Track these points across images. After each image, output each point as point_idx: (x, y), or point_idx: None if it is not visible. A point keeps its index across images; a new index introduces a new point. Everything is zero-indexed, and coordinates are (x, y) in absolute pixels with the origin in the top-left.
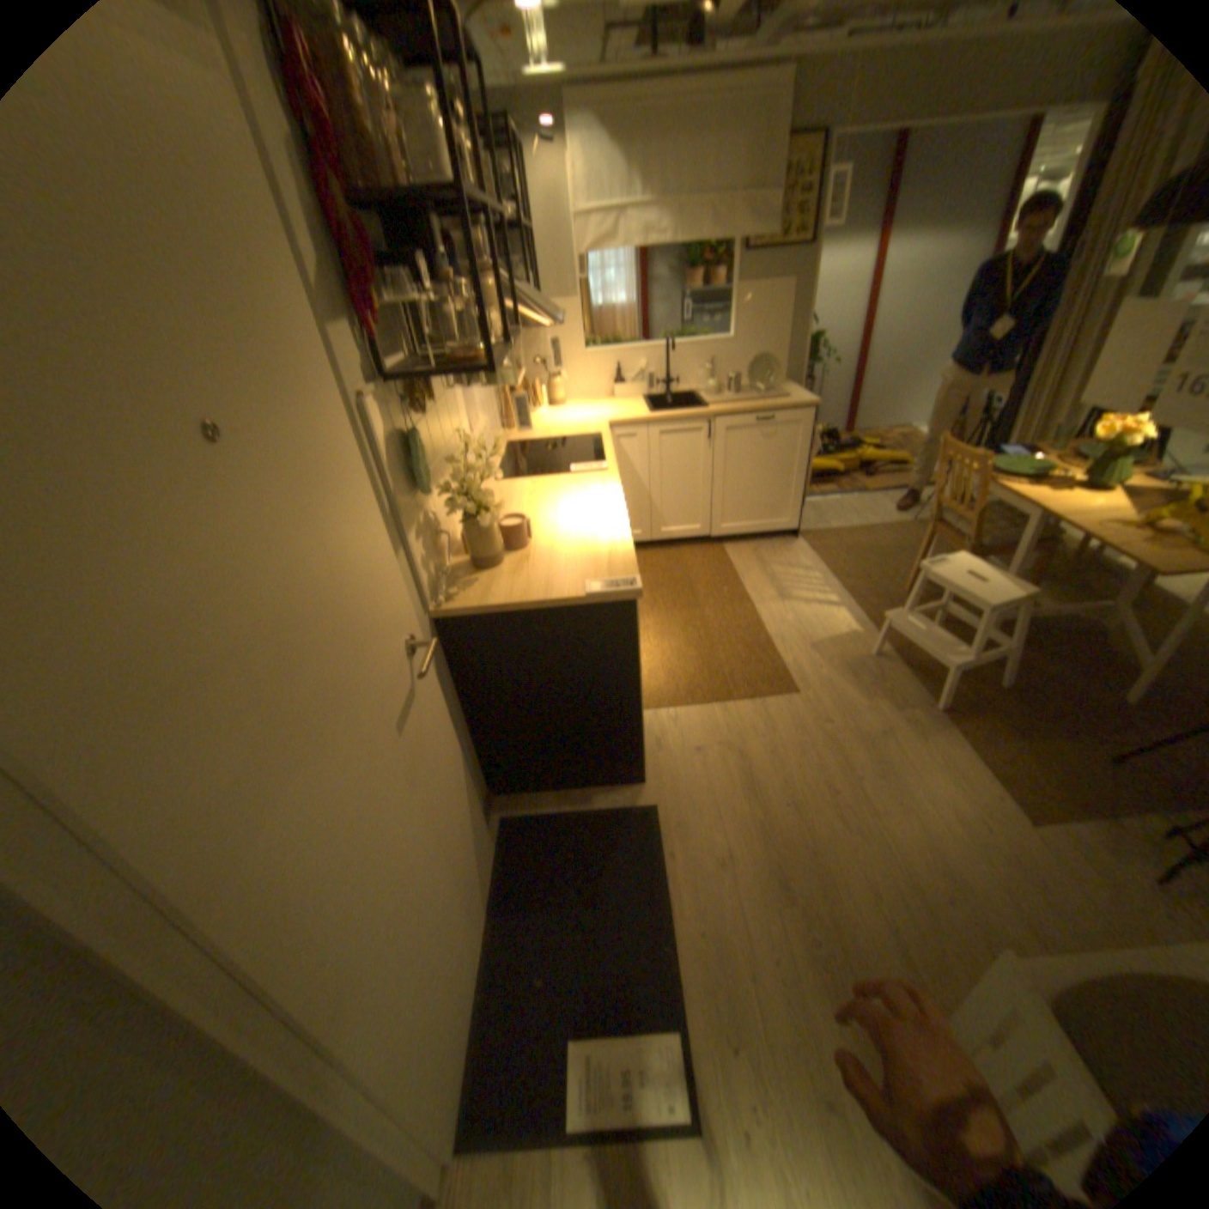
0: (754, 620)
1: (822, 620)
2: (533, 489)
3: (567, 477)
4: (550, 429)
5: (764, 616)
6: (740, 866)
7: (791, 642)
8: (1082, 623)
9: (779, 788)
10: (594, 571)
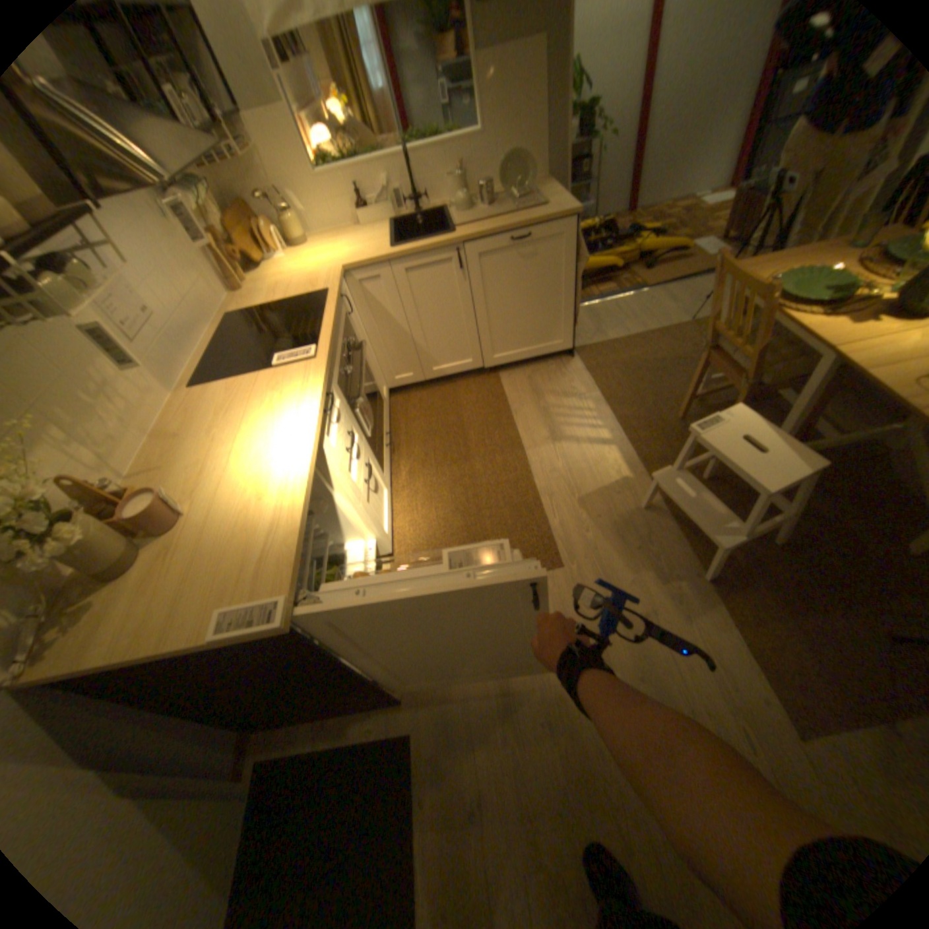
0: (522, 474)
1: (591, 466)
2: (221, 404)
3: (266, 378)
4: (276, 289)
5: (533, 467)
6: (487, 818)
7: (558, 500)
8: (862, 445)
9: (533, 703)
10: (234, 583)
